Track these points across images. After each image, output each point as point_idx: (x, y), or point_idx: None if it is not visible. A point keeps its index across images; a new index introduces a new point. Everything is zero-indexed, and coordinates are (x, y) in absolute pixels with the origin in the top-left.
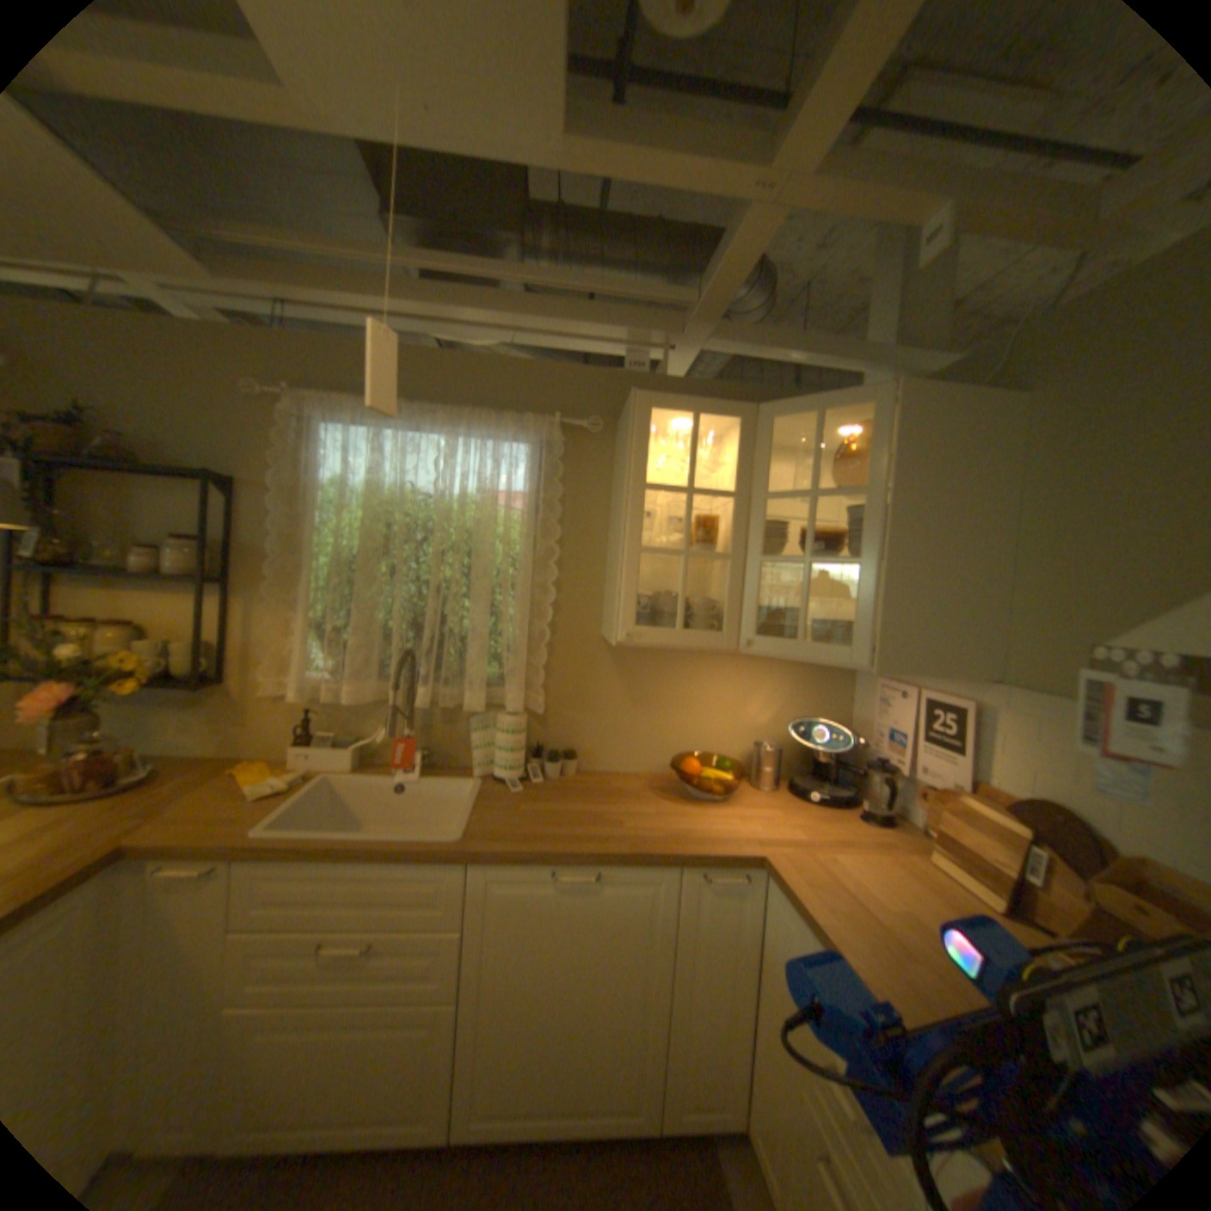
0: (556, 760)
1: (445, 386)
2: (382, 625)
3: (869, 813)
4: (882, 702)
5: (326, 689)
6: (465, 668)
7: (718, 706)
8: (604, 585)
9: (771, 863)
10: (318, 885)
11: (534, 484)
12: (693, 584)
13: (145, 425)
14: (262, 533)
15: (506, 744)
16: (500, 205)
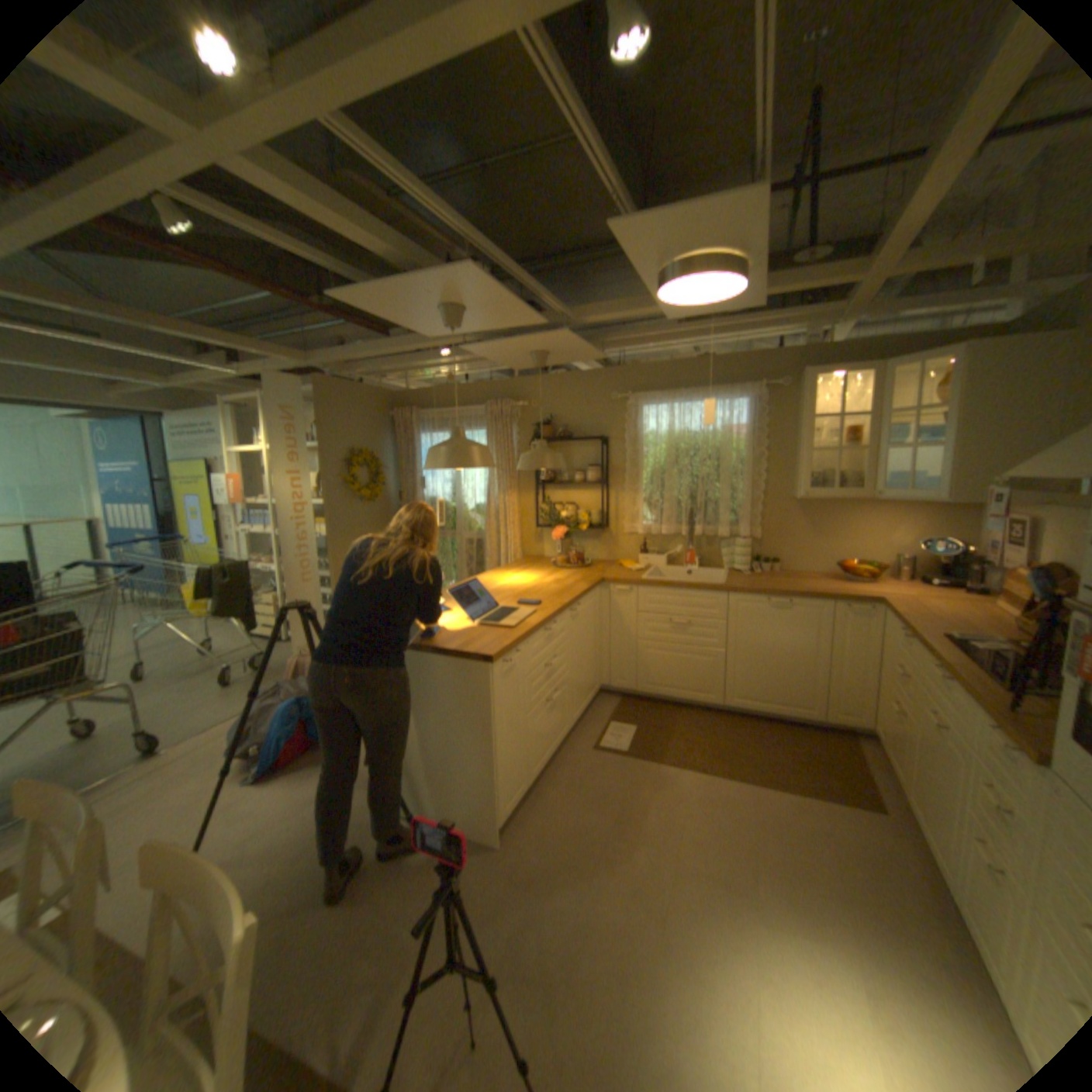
0: (767, 562)
1: (700, 376)
2: (676, 498)
3: (970, 588)
4: (989, 525)
5: (652, 529)
6: (717, 517)
7: (872, 534)
8: (794, 469)
9: (886, 600)
10: (668, 598)
11: (751, 420)
12: (852, 463)
13: (572, 420)
14: (619, 460)
15: (740, 553)
16: None
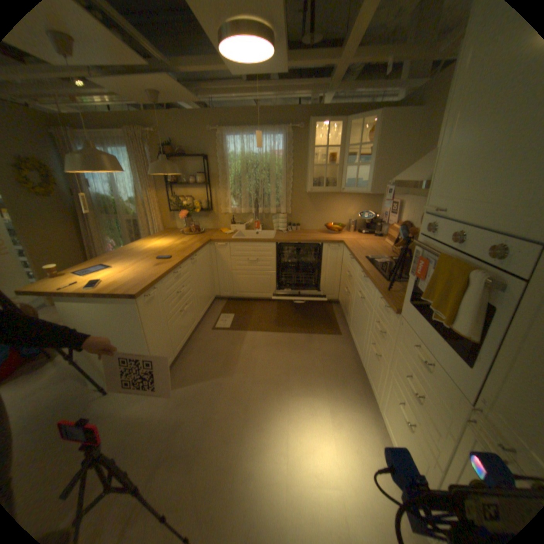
0: (294, 226)
1: (257, 119)
2: (248, 192)
3: (375, 234)
4: (384, 204)
5: (236, 210)
6: (269, 203)
7: (339, 210)
8: (305, 176)
9: (343, 242)
10: (246, 247)
11: (284, 148)
12: (331, 174)
13: (183, 142)
14: (215, 170)
15: (281, 222)
16: None
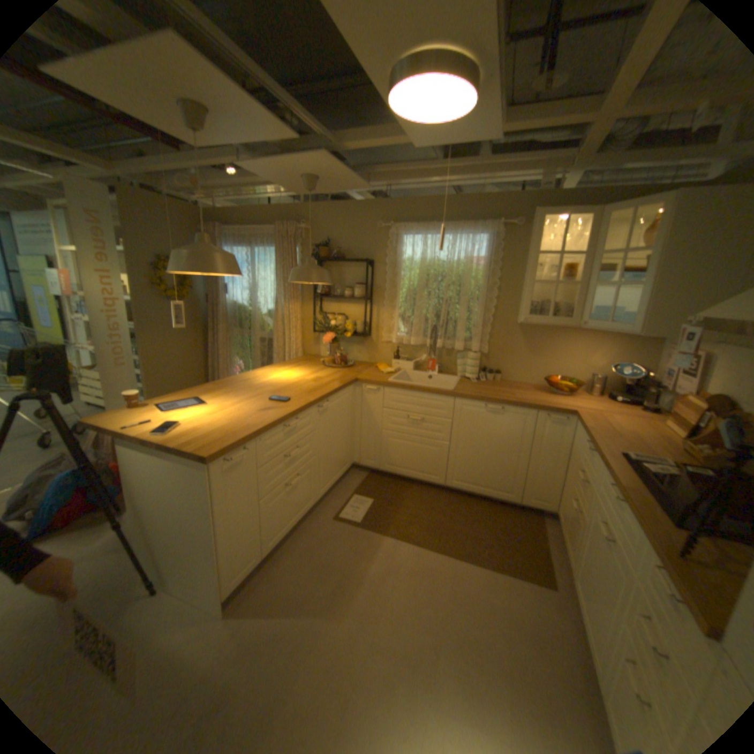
0: (491, 373)
1: (452, 212)
2: (424, 316)
3: (646, 407)
4: (669, 356)
5: (404, 340)
6: (456, 334)
7: (575, 356)
8: (520, 298)
9: (579, 413)
10: (408, 398)
11: (489, 253)
12: (567, 296)
13: (346, 244)
14: (382, 281)
15: (471, 364)
16: None
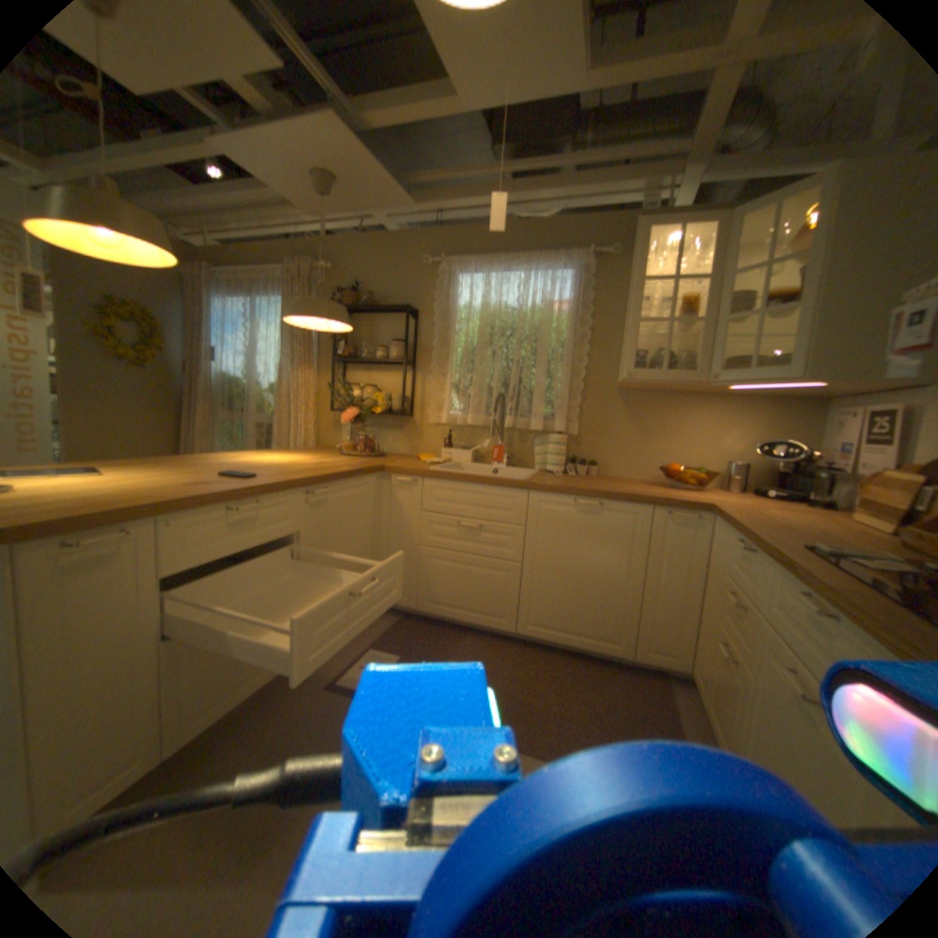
0: (583, 464)
1: (524, 242)
2: (487, 383)
3: (813, 501)
4: (838, 427)
5: (459, 419)
6: (531, 409)
7: (701, 437)
8: (620, 356)
9: (716, 507)
10: (458, 494)
11: (576, 293)
12: (685, 351)
13: (380, 288)
14: (430, 338)
15: (553, 451)
16: (560, 119)
